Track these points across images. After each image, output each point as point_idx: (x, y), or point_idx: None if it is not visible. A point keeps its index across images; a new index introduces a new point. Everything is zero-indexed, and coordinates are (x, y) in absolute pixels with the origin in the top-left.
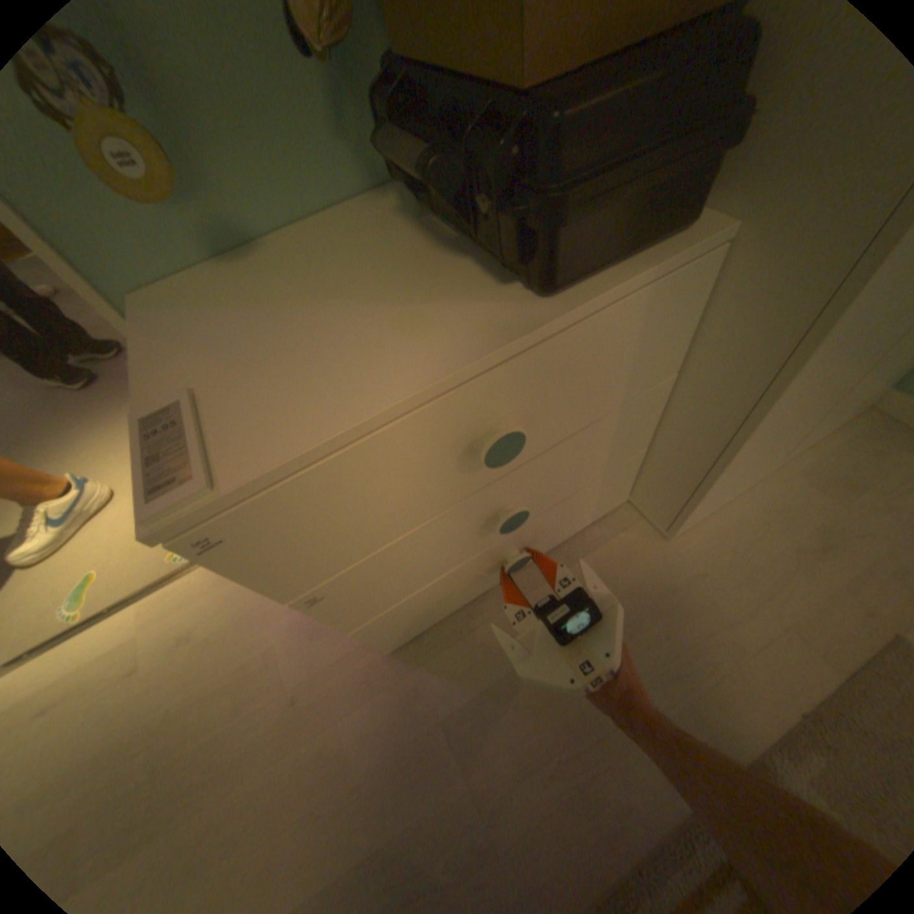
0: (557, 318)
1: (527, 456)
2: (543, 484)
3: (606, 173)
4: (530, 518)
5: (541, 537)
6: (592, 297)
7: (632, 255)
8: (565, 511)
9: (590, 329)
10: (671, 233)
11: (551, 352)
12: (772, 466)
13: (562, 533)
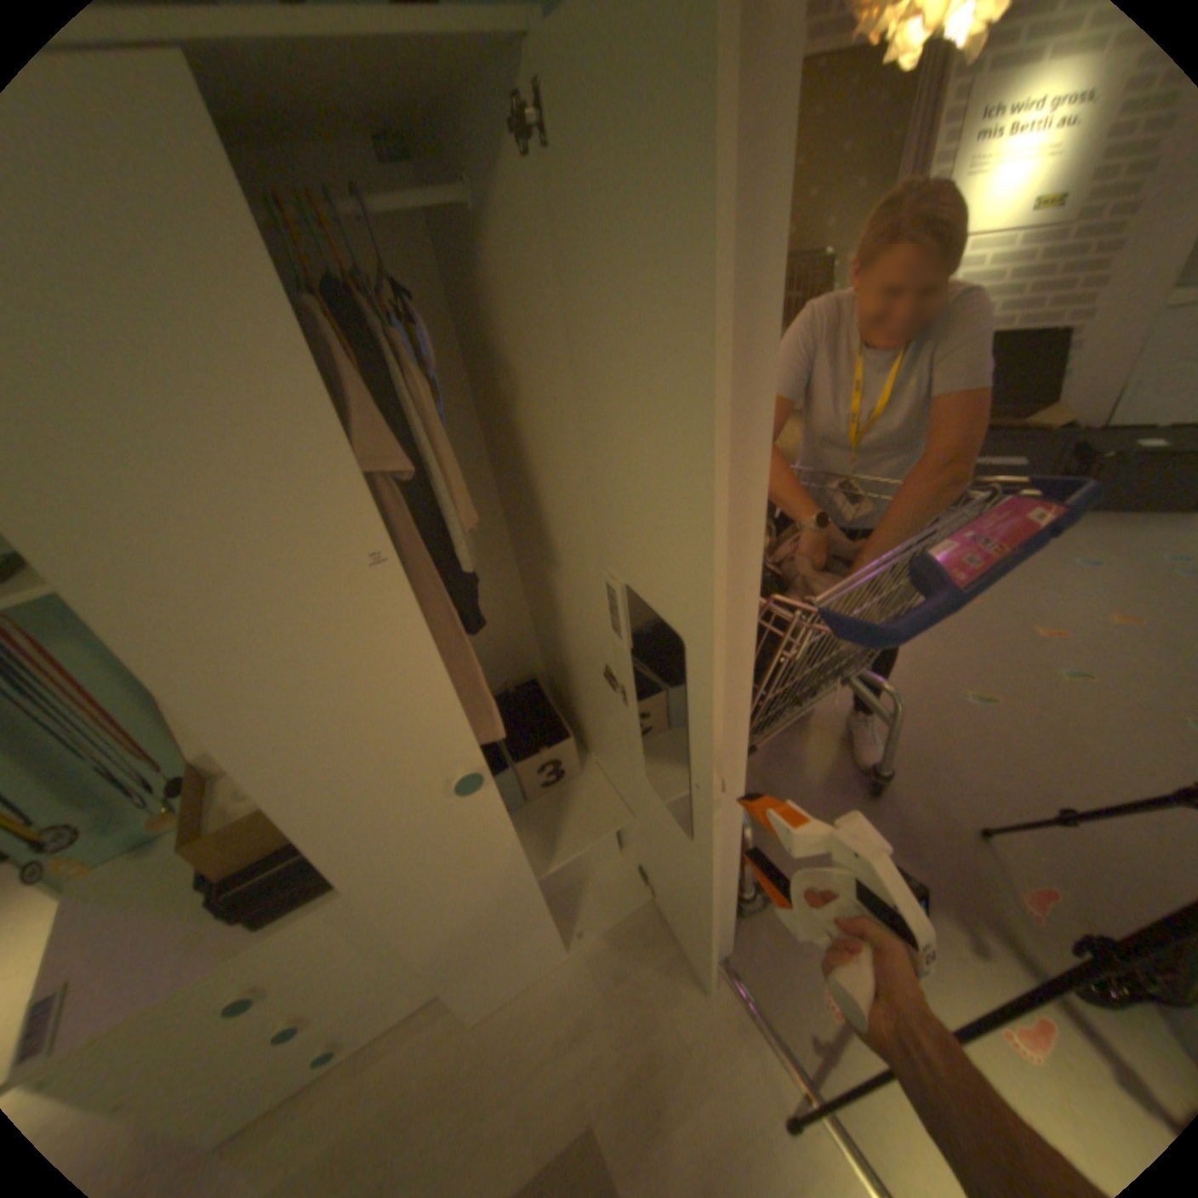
0: (251, 949)
1: (278, 997)
2: (313, 1004)
3: (248, 911)
4: (324, 1022)
5: (350, 1031)
6: (274, 935)
7: (298, 912)
8: (363, 1011)
9: (282, 944)
10: (323, 897)
11: (257, 959)
12: (550, 961)
13: (379, 1024)
